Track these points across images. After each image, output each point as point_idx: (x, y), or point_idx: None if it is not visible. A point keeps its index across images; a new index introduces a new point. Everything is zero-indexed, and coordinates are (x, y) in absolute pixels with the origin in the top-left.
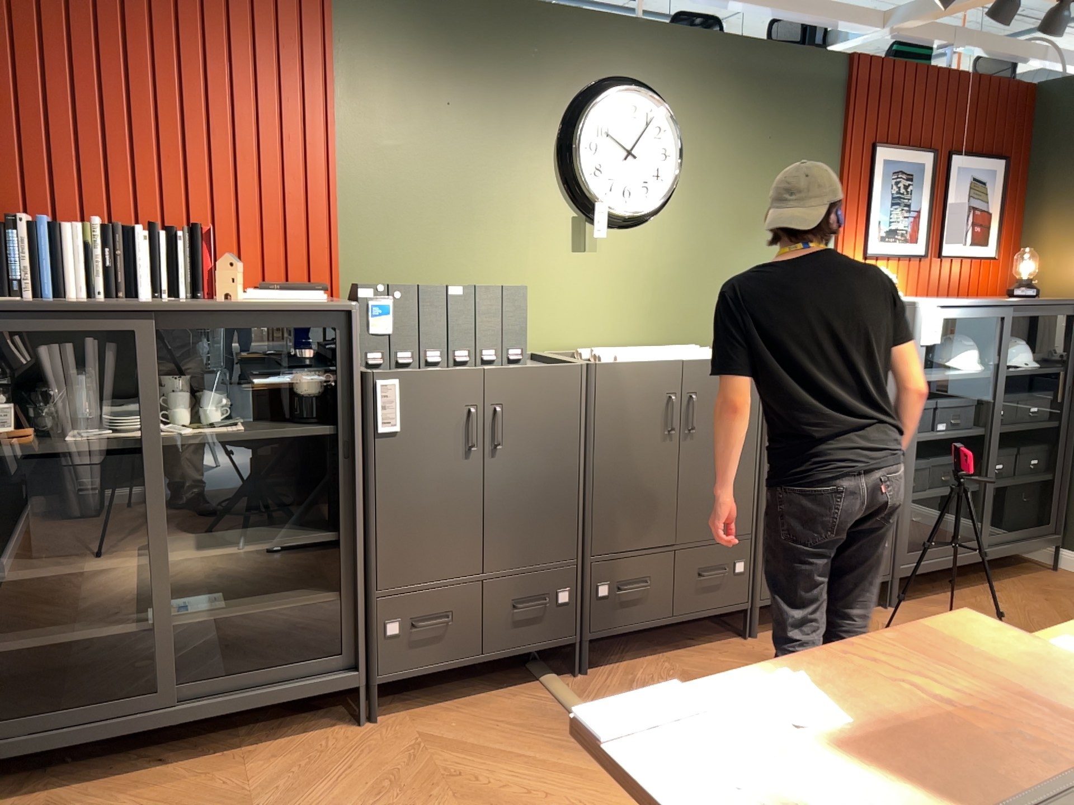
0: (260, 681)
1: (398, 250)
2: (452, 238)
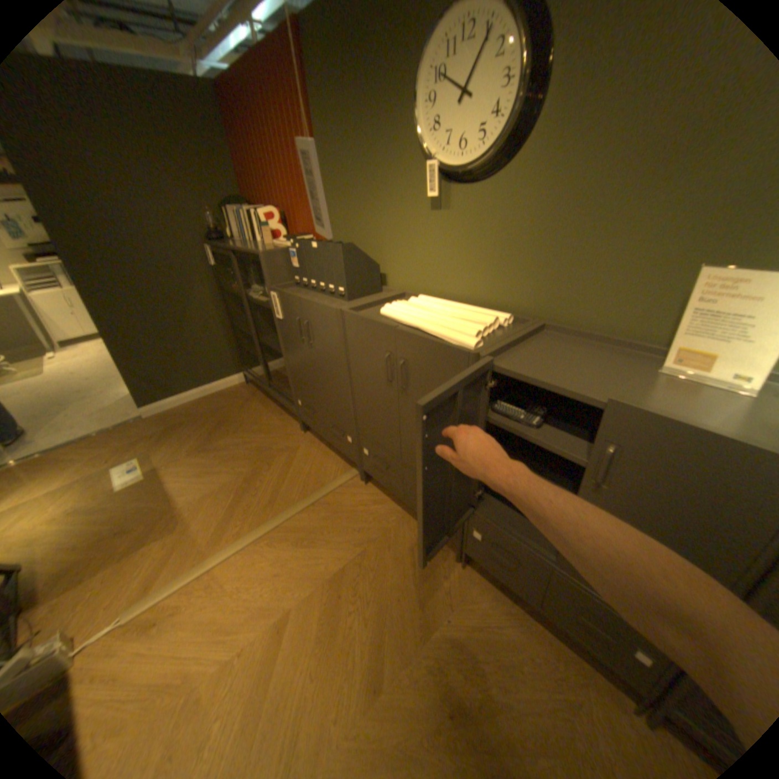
0: (282, 394)
1: (343, 214)
2: (363, 204)
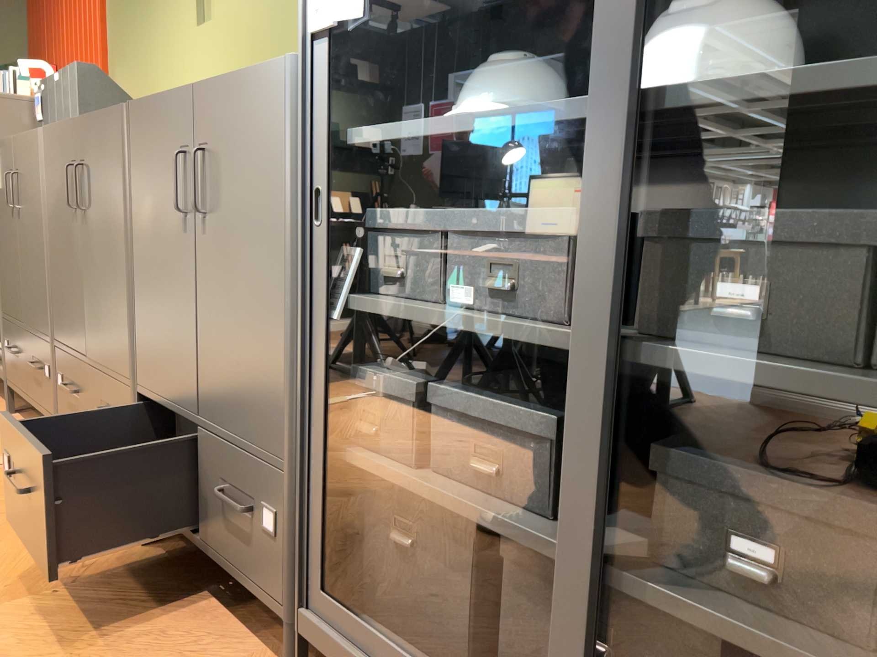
0: None
1: (126, 63)
2: (143, 43)
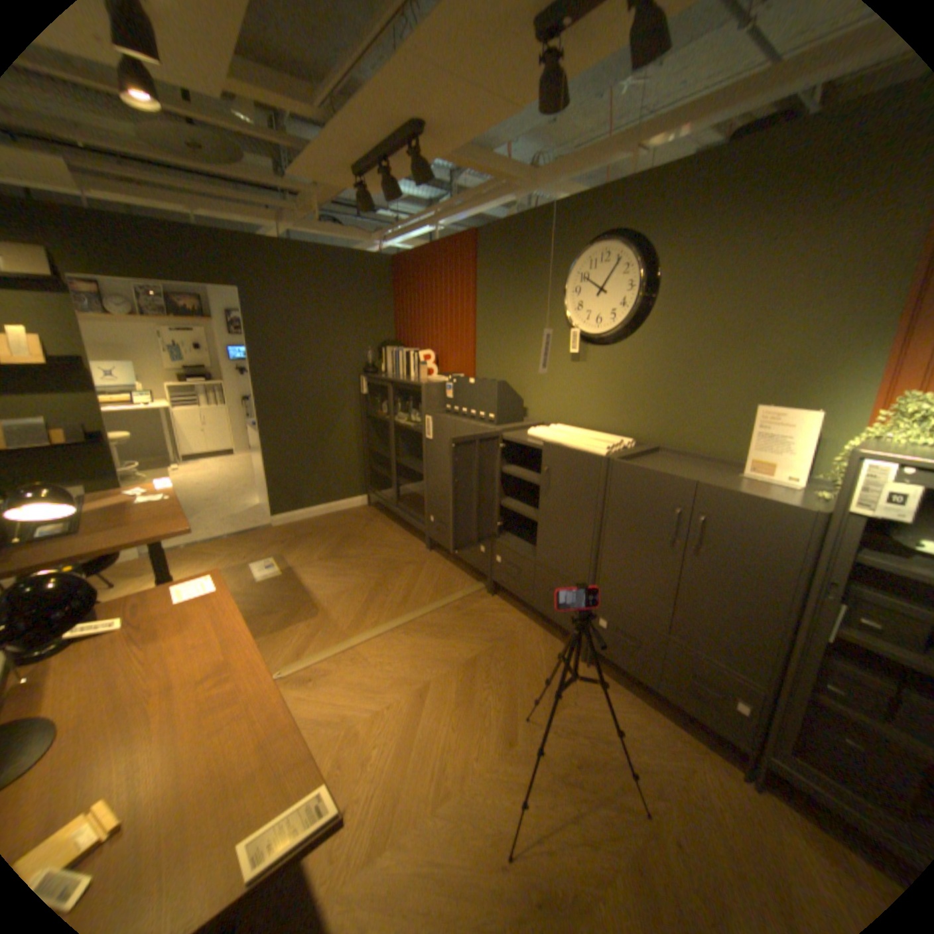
0: (411, 514)
1: (494, 360)
2: (513, 354)
